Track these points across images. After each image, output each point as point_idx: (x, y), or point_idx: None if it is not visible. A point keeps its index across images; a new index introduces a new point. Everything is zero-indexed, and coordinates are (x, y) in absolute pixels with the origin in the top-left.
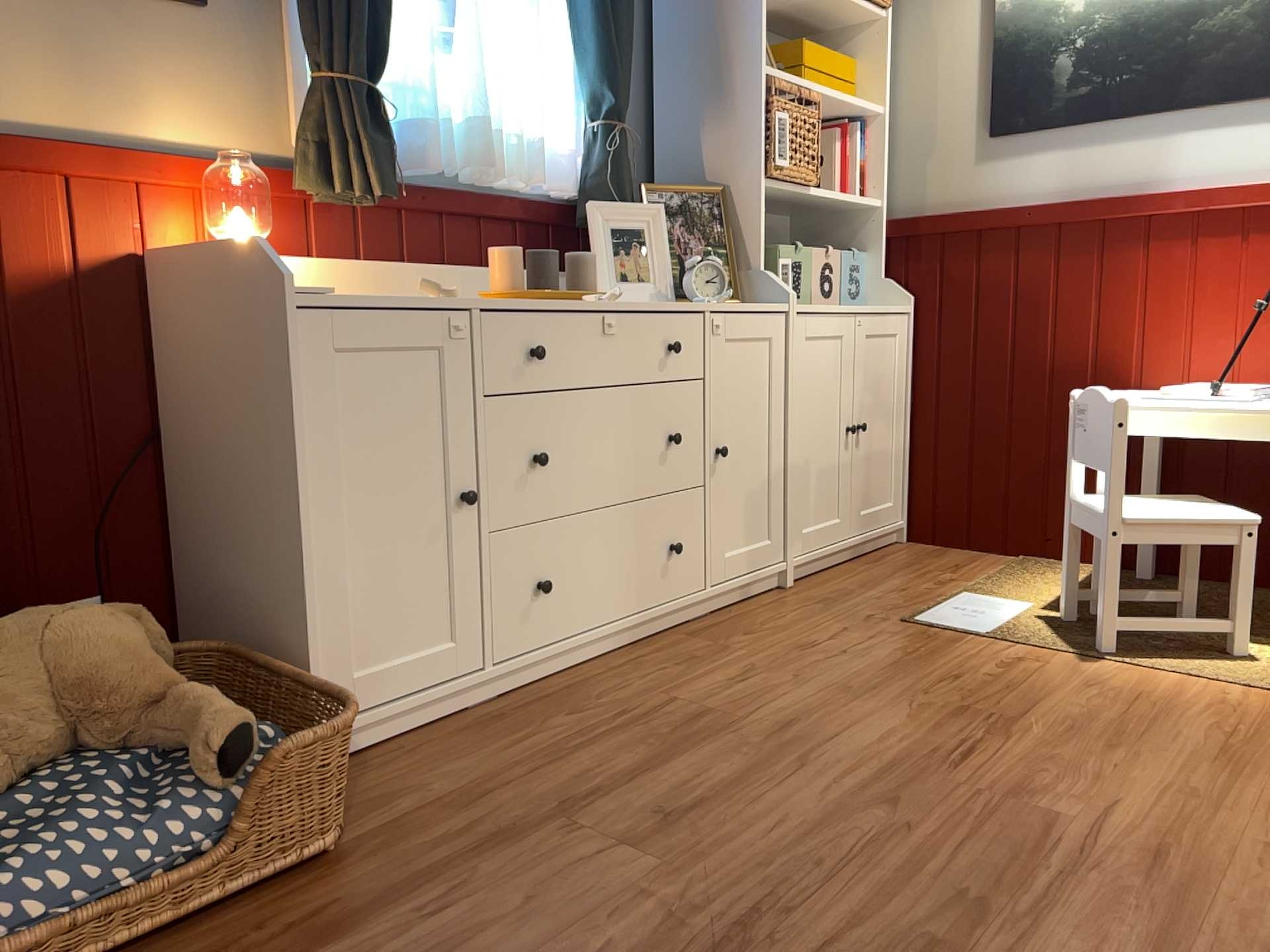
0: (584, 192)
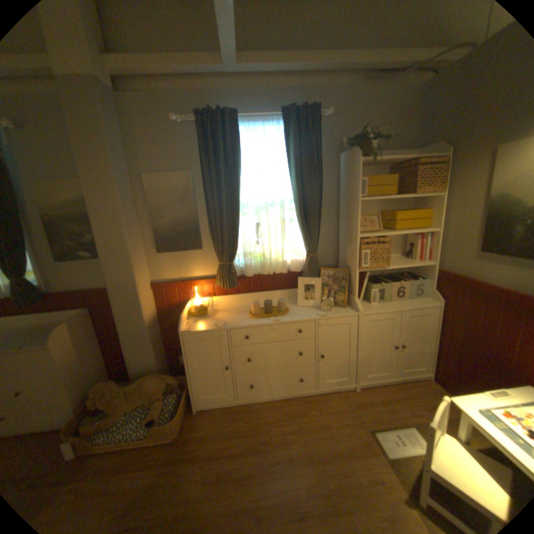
0: (303, 270)
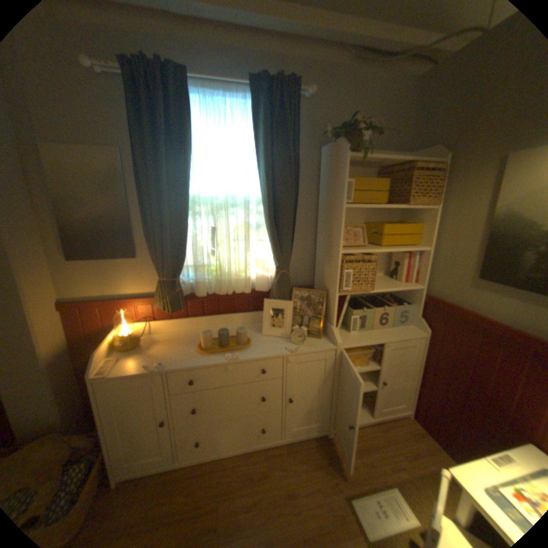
0: (272, 289)
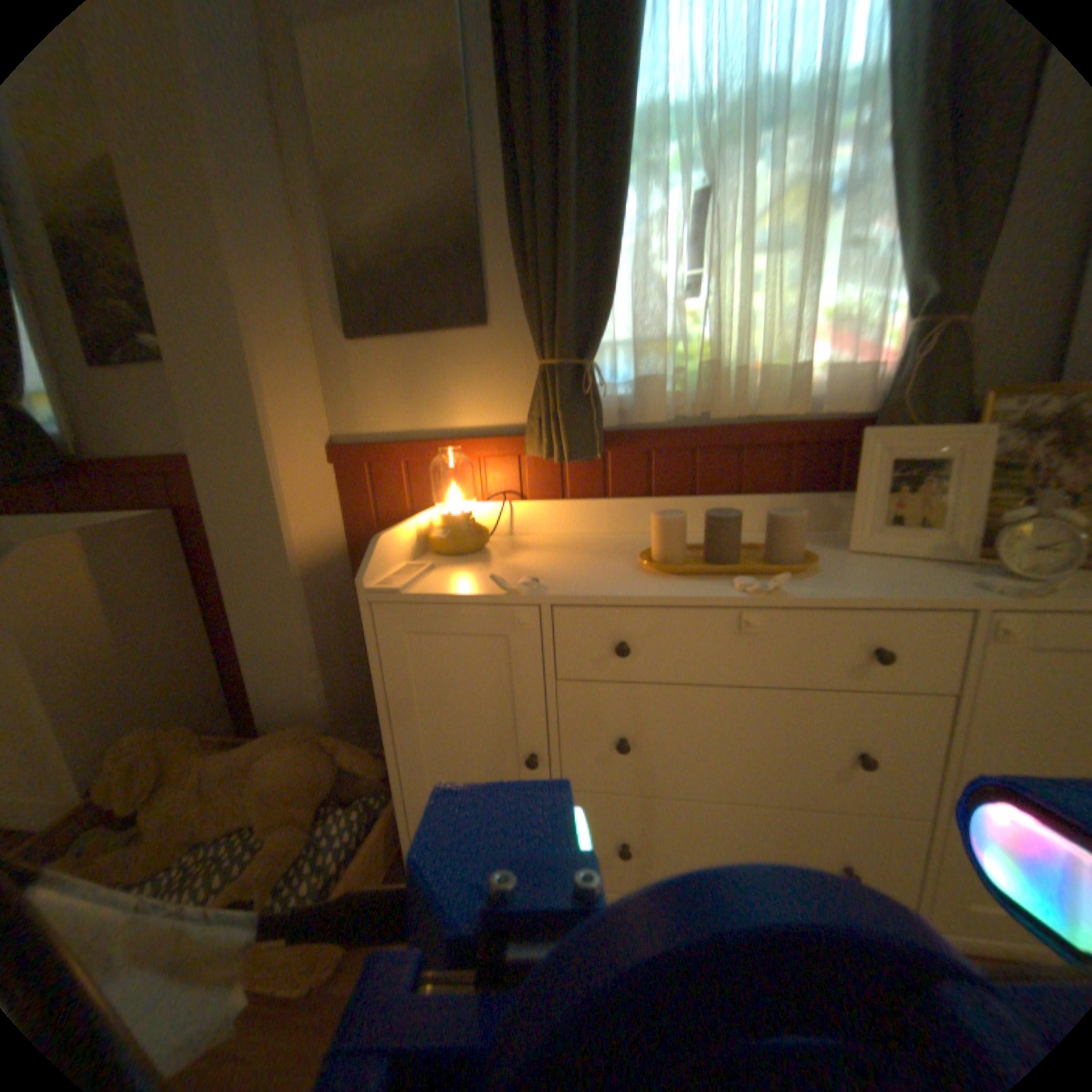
0: (888, 408)
